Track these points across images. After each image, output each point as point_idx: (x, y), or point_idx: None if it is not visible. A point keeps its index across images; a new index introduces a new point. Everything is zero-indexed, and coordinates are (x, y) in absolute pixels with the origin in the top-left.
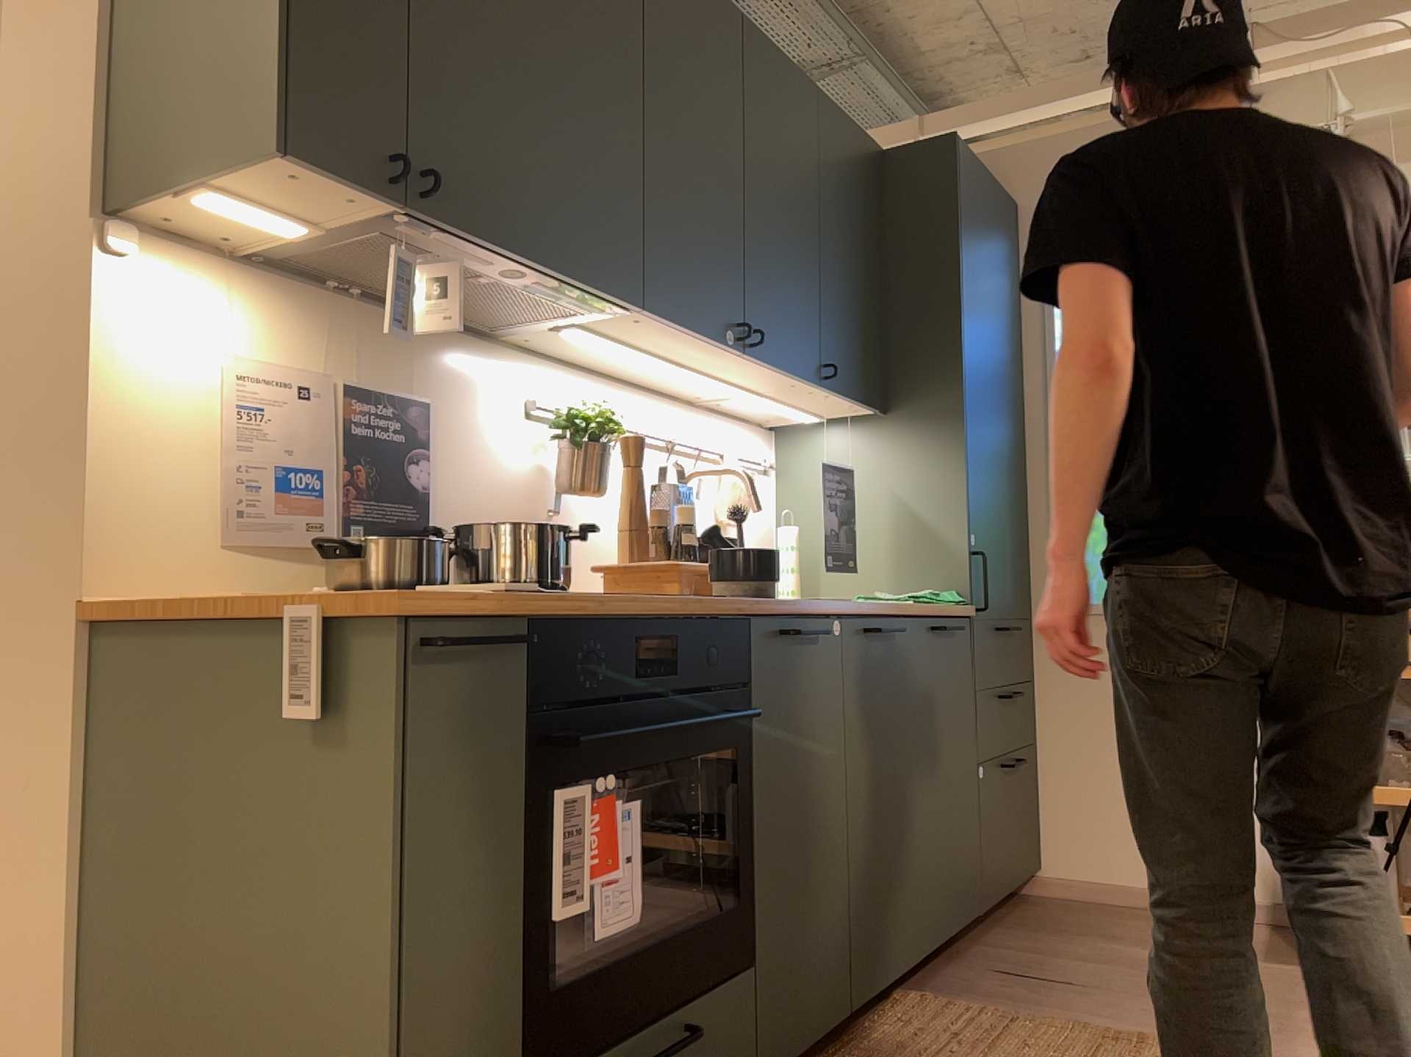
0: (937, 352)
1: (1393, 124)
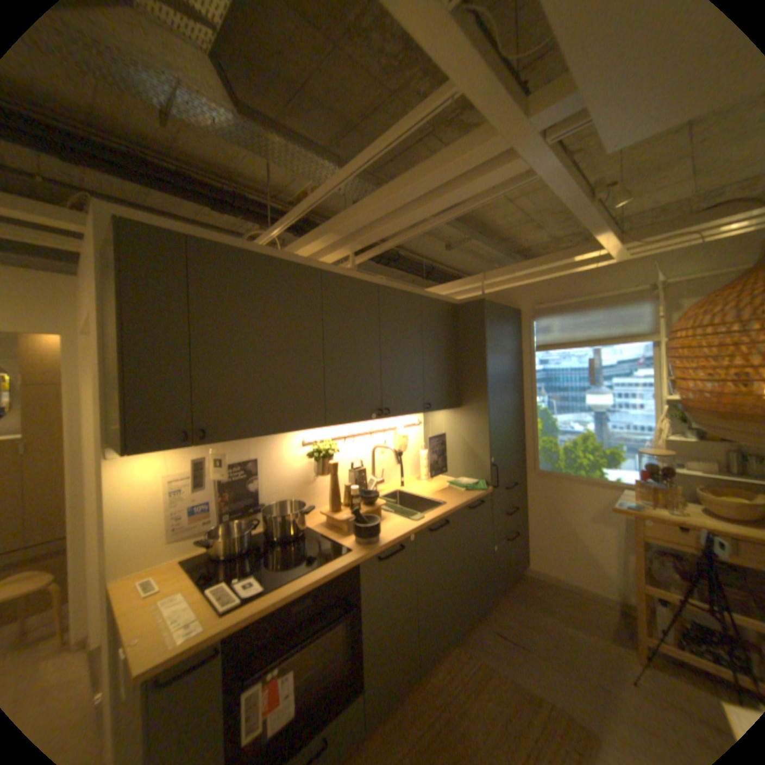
0: (477, 386)
1: (692, 279)
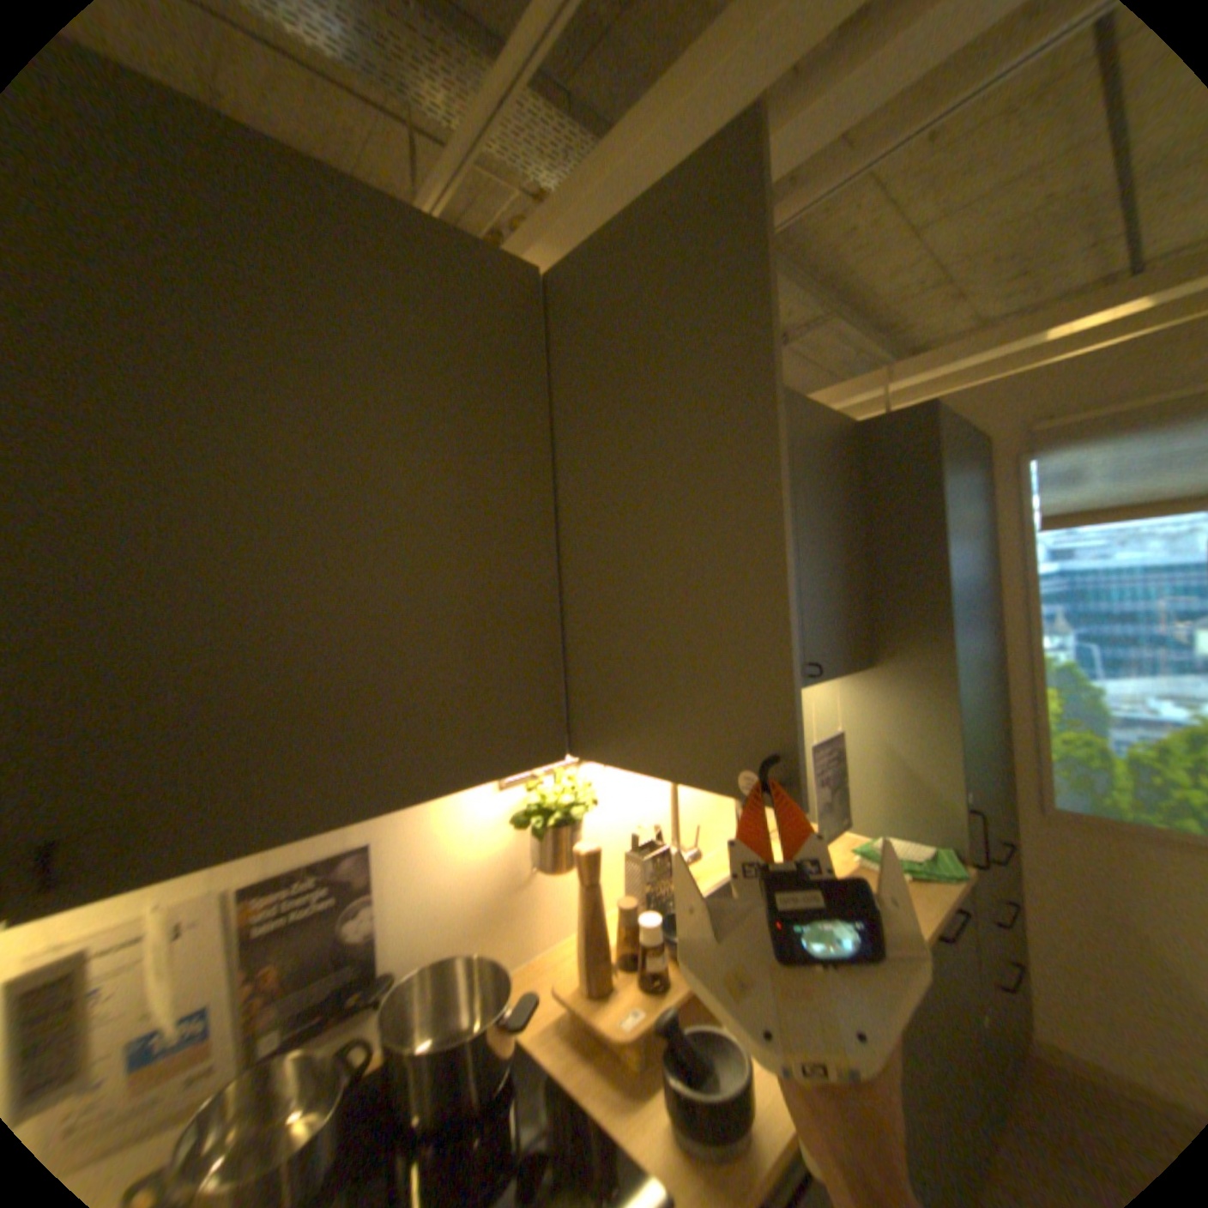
0: (923, 615)
1: None
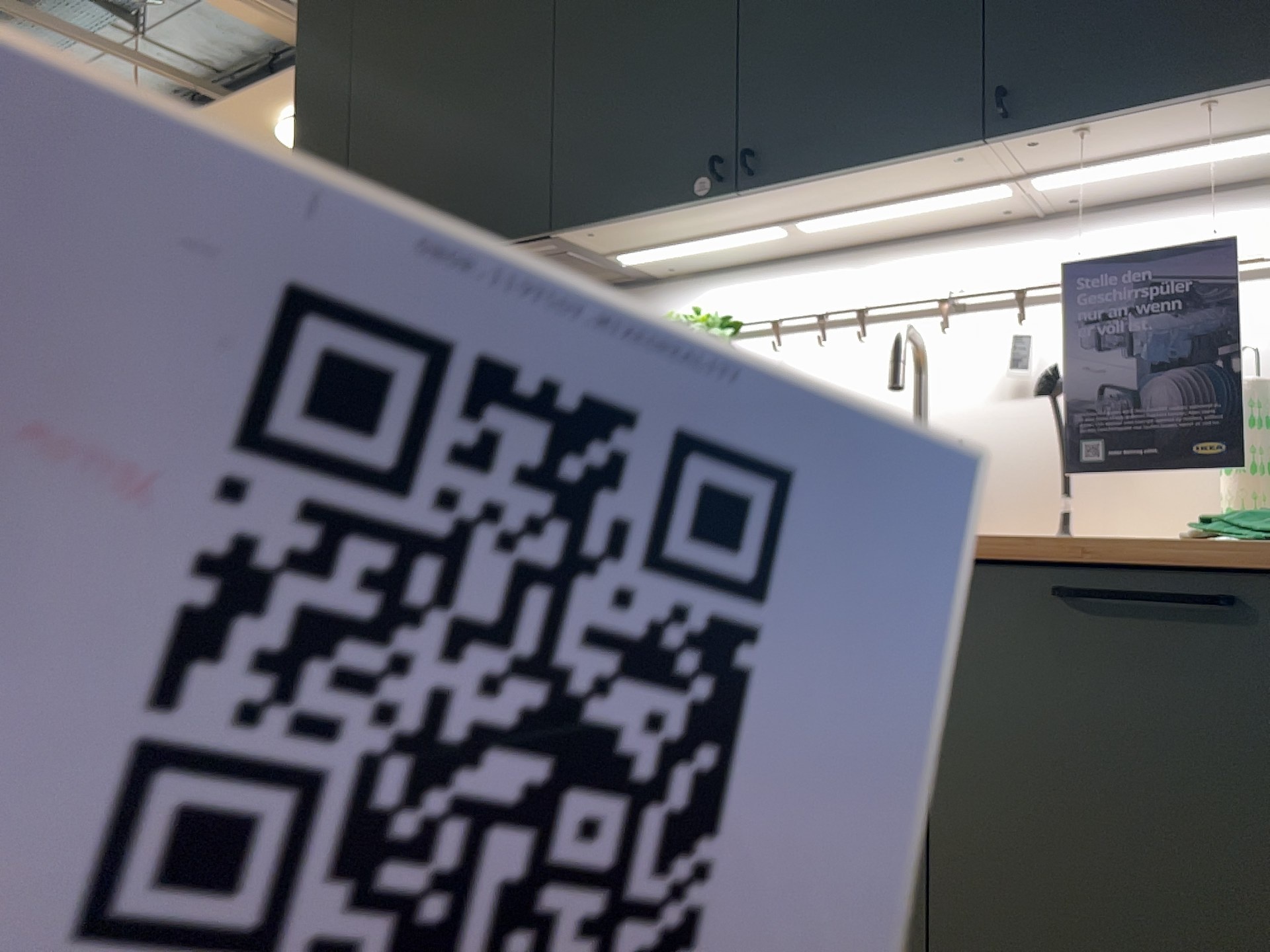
0: None
1: None
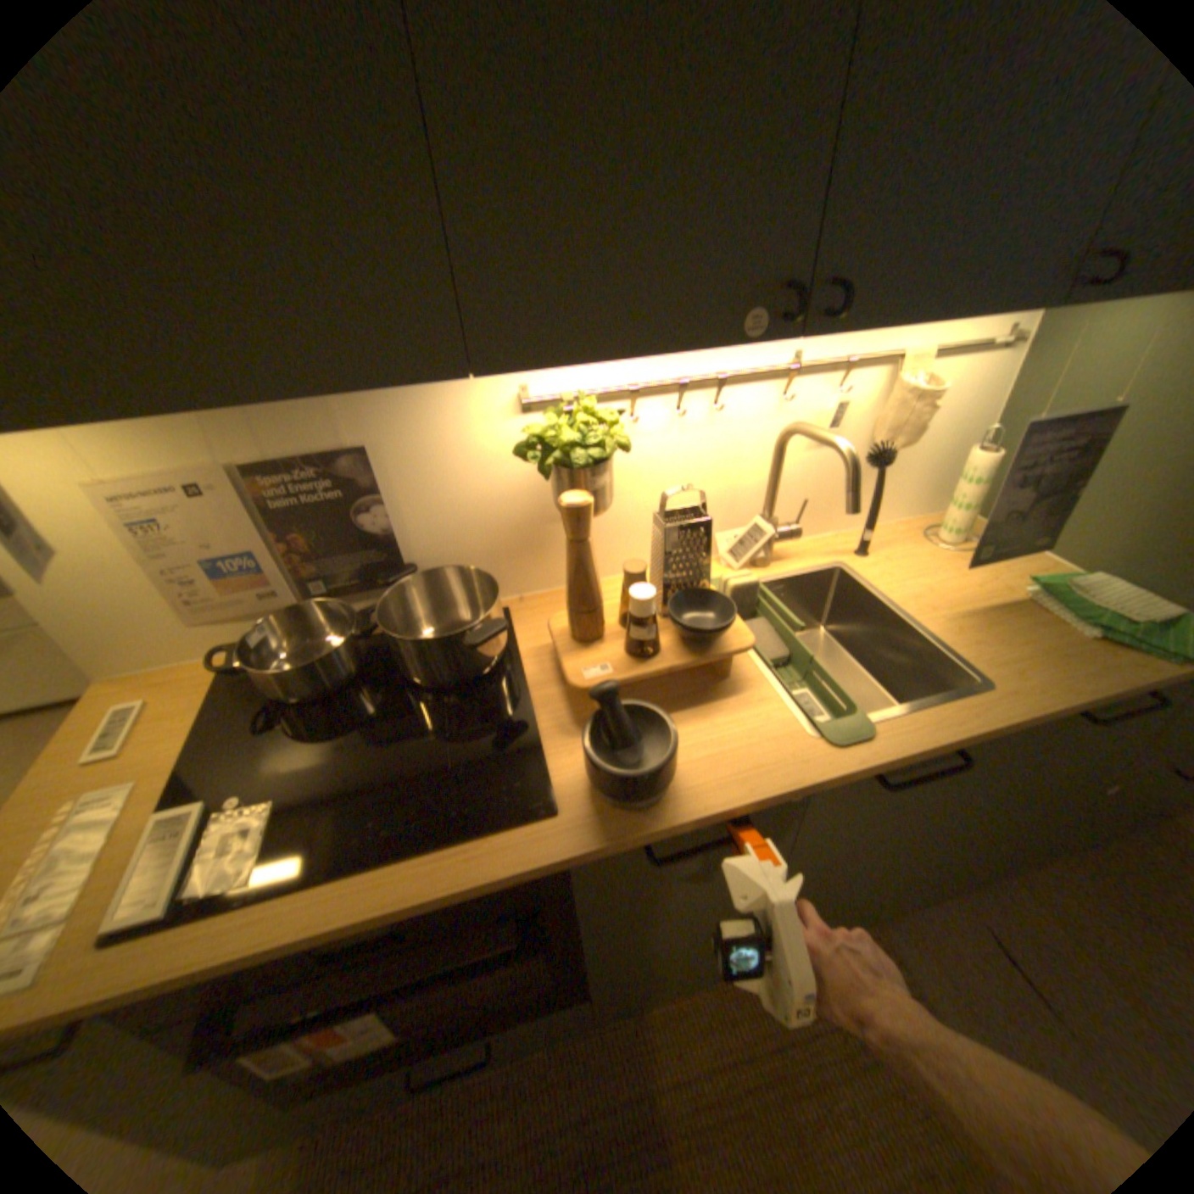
0: None
1: None
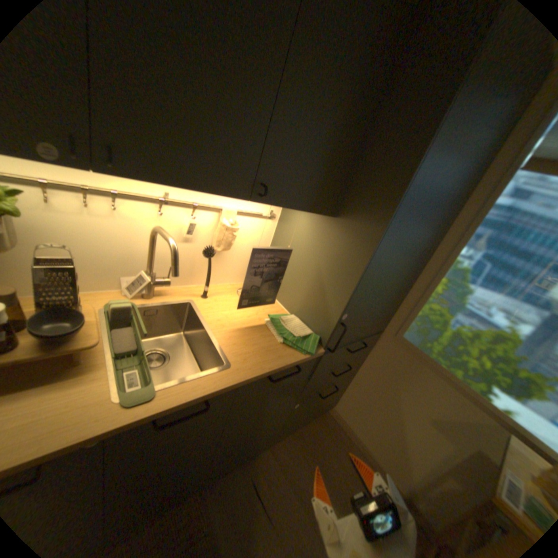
0: (385, 190)
1: None
